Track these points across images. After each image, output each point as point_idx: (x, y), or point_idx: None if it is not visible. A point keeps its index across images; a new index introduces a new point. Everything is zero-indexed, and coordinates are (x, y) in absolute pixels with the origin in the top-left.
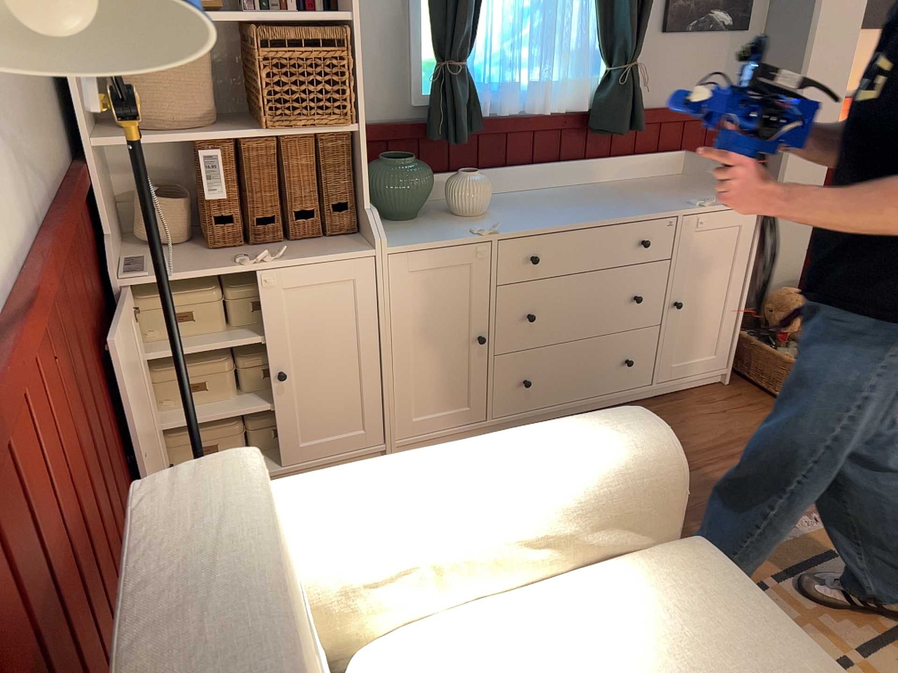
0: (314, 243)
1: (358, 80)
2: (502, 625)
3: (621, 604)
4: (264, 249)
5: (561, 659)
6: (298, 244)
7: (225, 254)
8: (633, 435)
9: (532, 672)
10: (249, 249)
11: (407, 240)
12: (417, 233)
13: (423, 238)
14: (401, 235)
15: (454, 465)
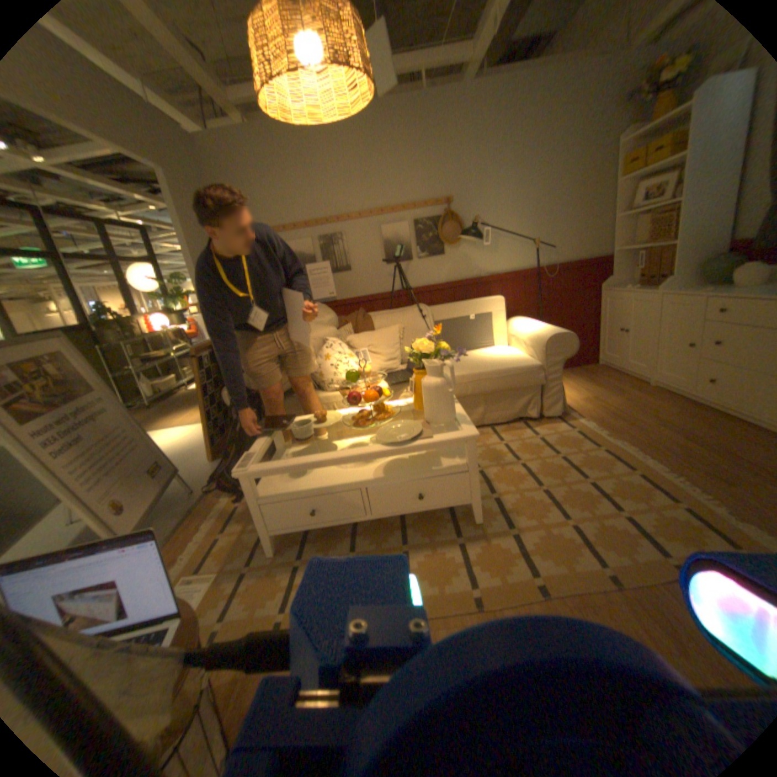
0: (660, 287)
1: (681, 222)
2: (510, 350)
3: (515, 356)
4: (646, 286)
5: (500, 353)
6: (656, 287)
7: (637, 286)
8: (551, 331)
9: (498, 352)
10: (644, 286)
11: (677, 290)
12: (690, 289)
13: (683, 290)
14: (684, 288)
15: (534, 323)
